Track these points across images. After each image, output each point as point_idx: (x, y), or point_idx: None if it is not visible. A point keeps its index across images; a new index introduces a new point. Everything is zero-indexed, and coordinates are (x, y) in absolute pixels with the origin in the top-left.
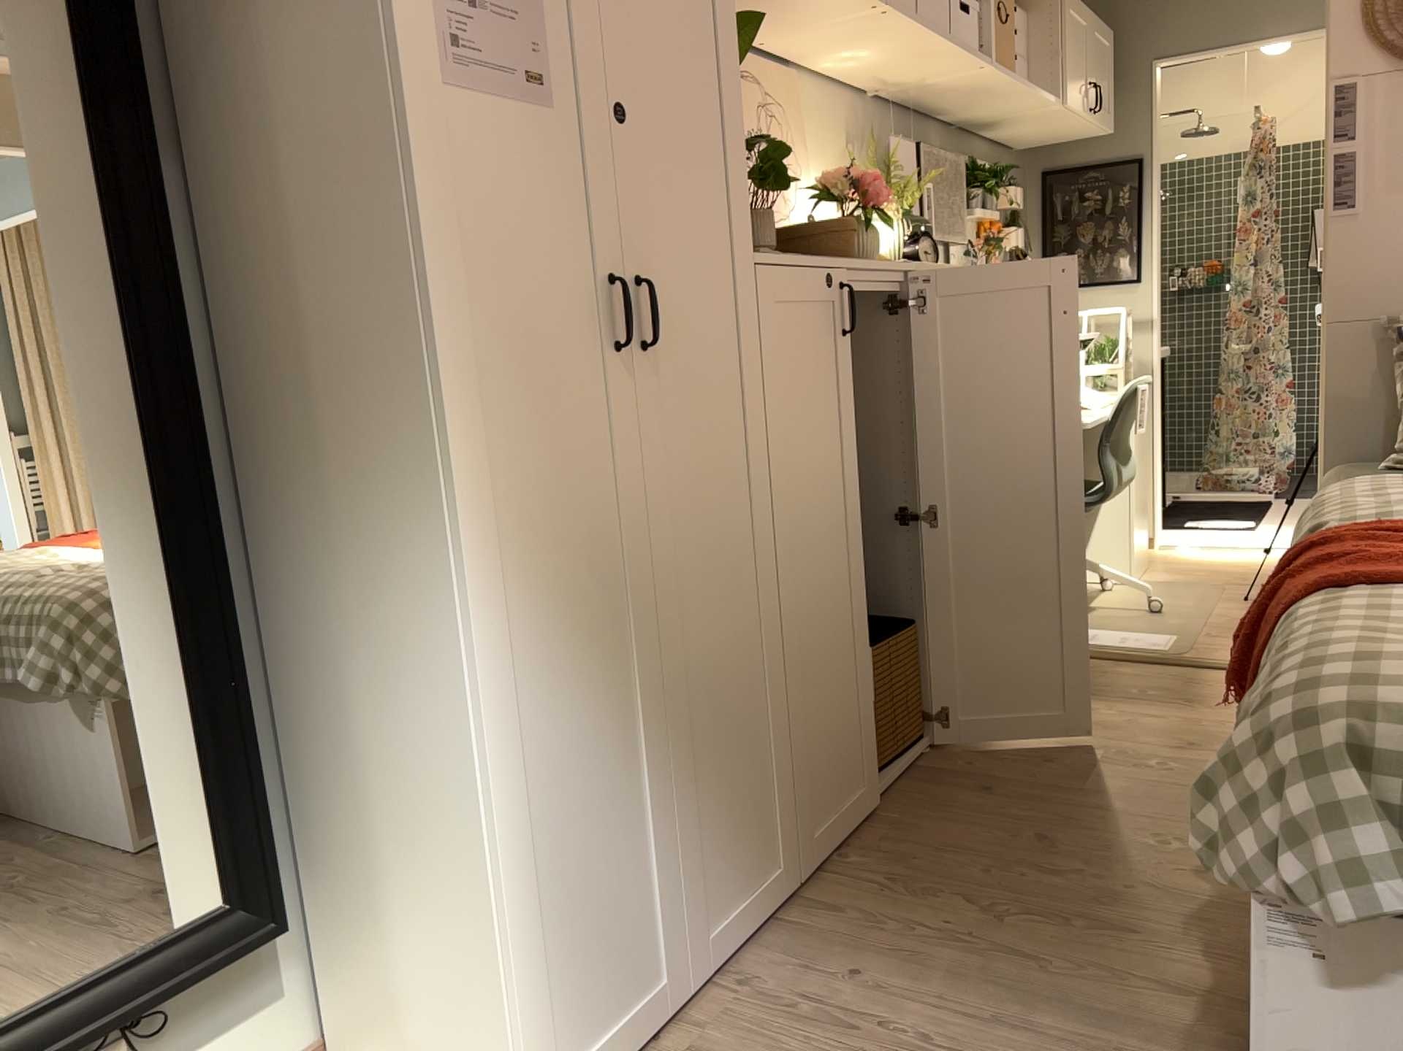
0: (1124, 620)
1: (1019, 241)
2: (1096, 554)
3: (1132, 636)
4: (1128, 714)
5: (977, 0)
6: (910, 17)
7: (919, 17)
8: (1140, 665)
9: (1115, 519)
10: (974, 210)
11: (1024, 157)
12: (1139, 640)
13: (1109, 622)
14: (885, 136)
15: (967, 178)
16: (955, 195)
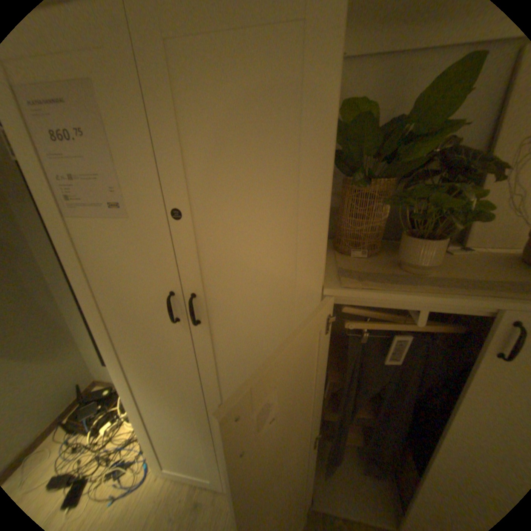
0: None
1: None
2: None
3: None
4: None
5: None
6: None
7: None
8: None
9: None
10: None
11: None
12: None
13: None
14: None
15: None
16: None
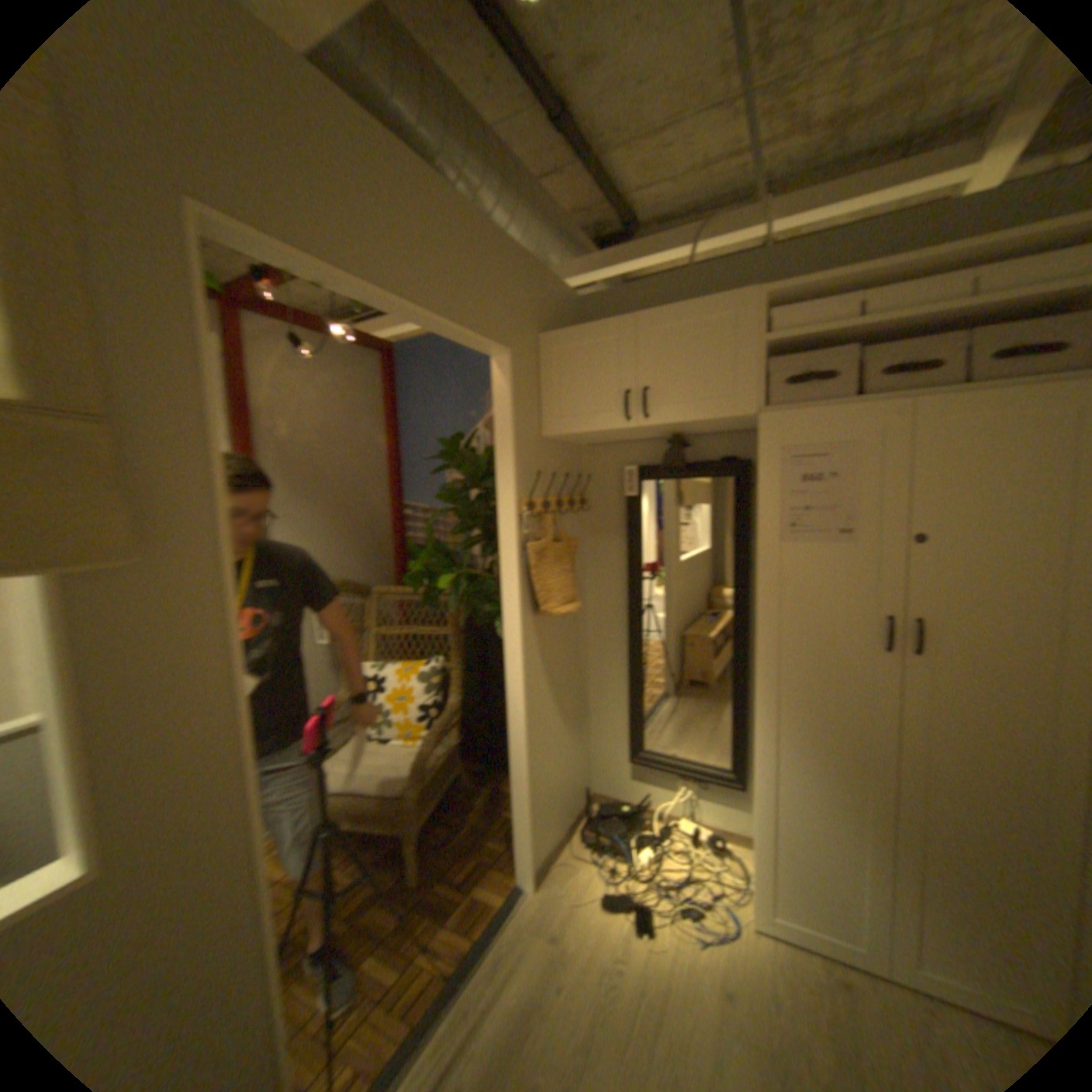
0: None
1: None
2: None
3: None
4: None
5: None
6: None
7: None
8: None
9: None
10: None
11: None
12: None
13: None
14: None
15: None
16: None
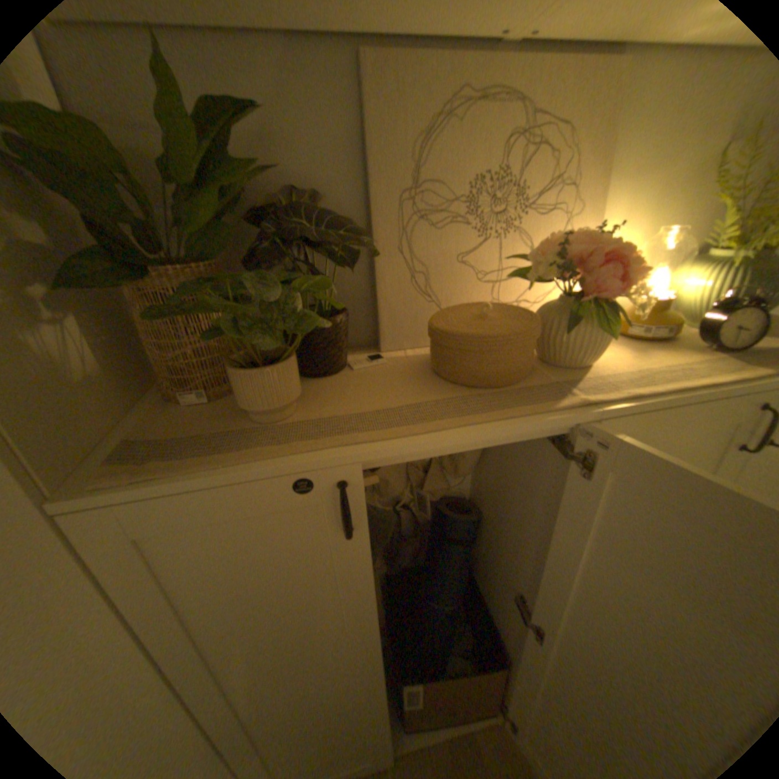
0: None
1: None
2: None
3: None
4: None
5: None
6: None
7: None
8: None
9: None
10: None
11: None
12: None
13: None
14: None
15: None
16: None
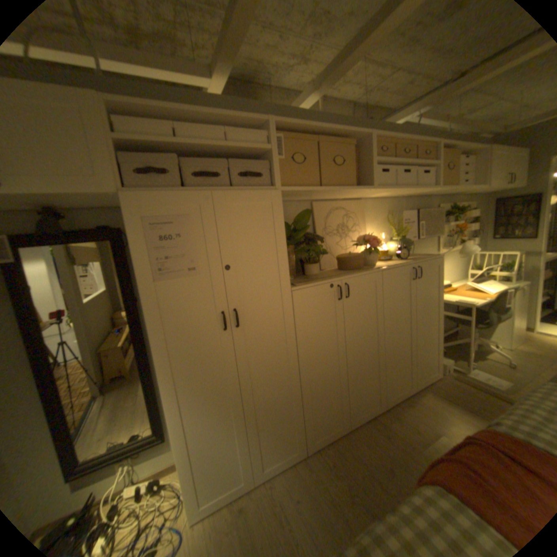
0: (494, 369)
1: (478, 226)
2: (496, 337)
3: (493, 379)
4: (464, 420)
5: (435, 166)
6: (388, 188)
7: (396, 184)
8: (486, 395)
9: (505, 327)
10: (454, 220)
11: (489, 194)
12: (494, 382)
13: (488, 368)
14: (403, 210)
15: (451, 211)
16: (443, 218)
